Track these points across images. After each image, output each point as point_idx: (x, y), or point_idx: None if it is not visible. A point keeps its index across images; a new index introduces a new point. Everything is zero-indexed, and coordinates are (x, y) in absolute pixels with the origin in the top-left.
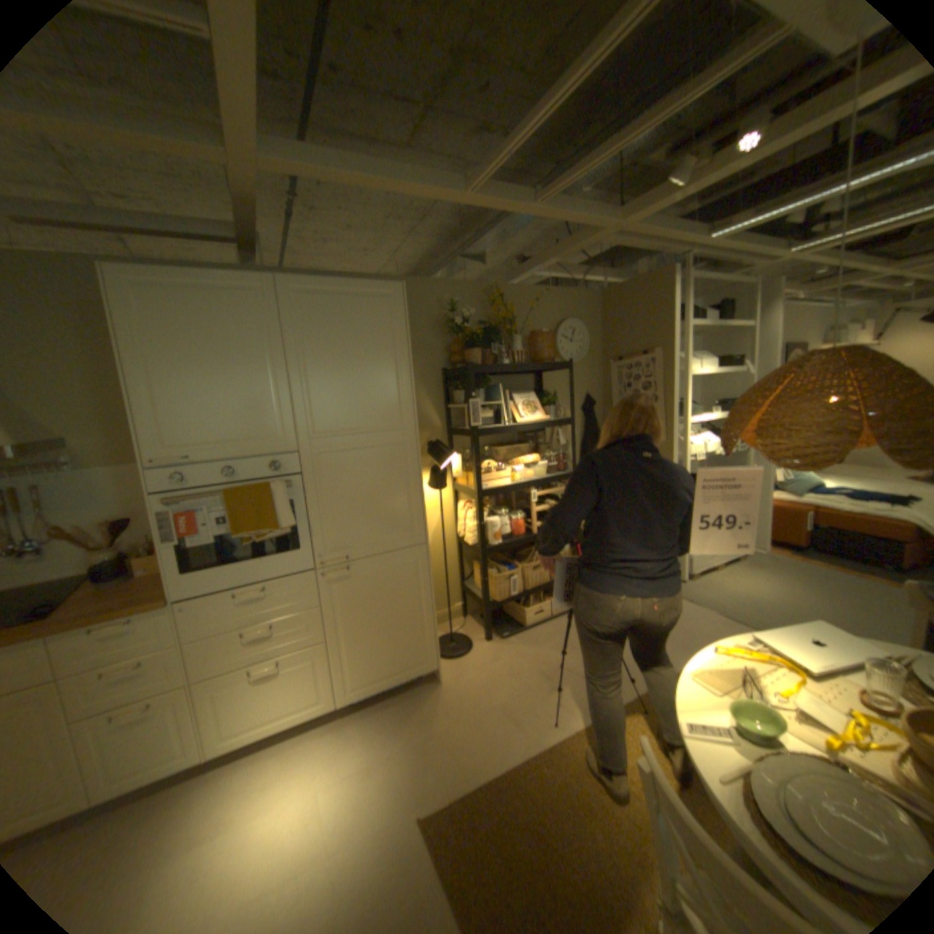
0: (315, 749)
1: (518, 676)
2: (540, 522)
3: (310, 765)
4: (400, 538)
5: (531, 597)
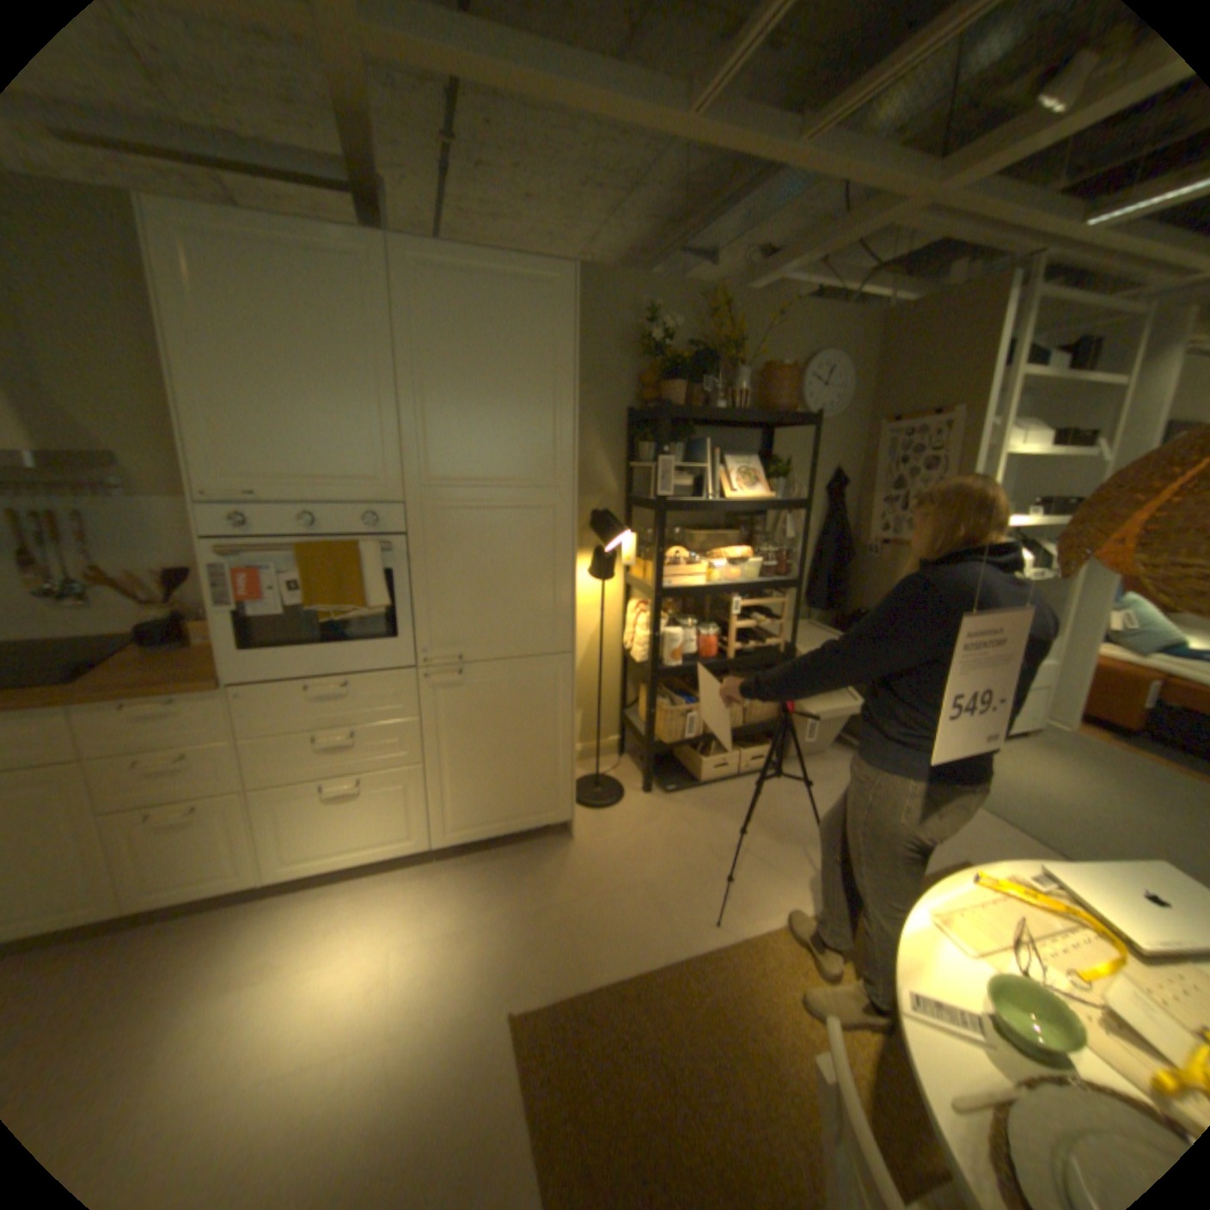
0: (398, 895)
1: (678, 847)
2: (740, 643)
3: (389, 915)
4: (537, 641)
5: (713, 743)
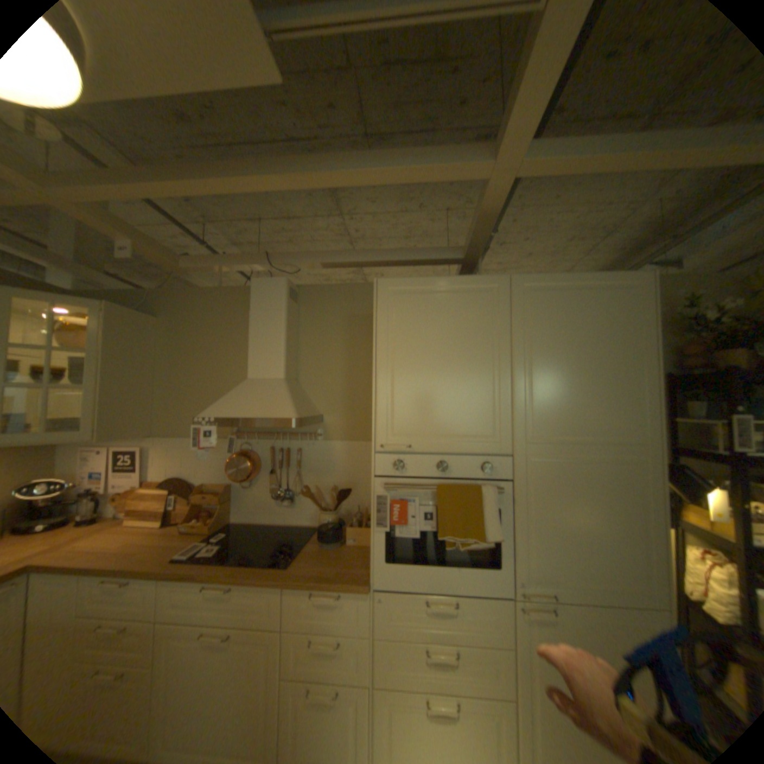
0: None
1: None
2: None
3: None
4: (632, 592)
5: None
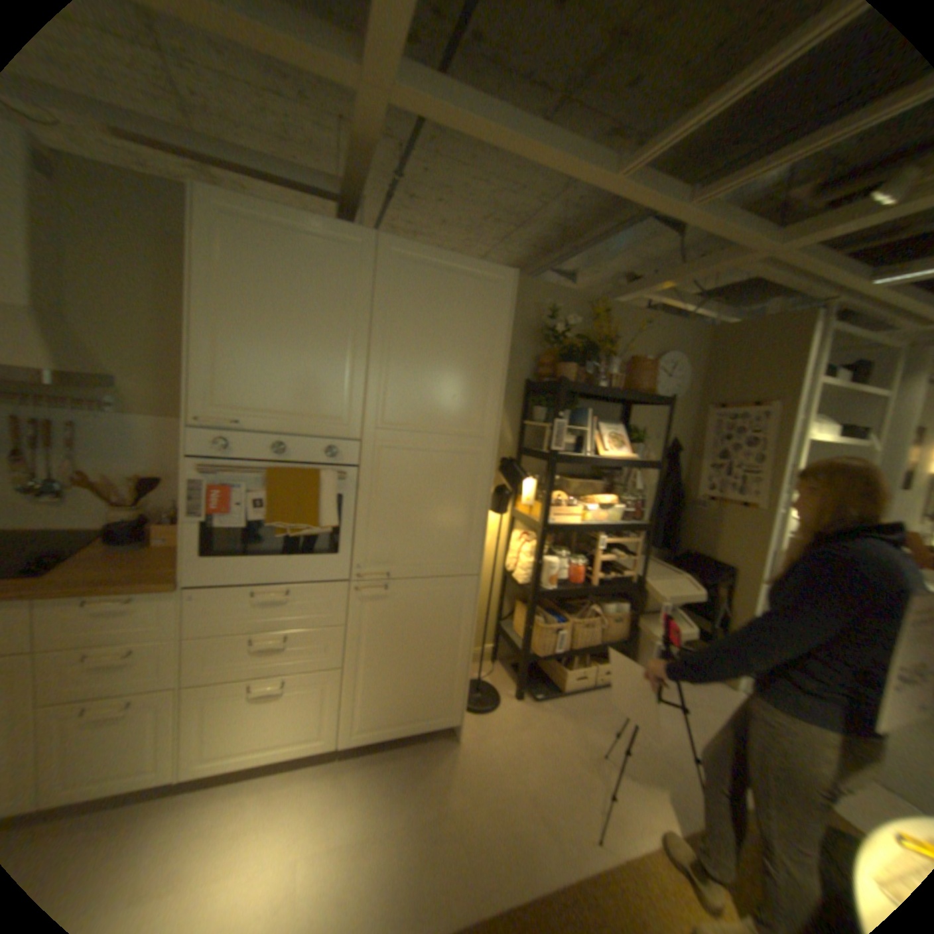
0: (304, 795)
1: (552, 756)
2: (603, 573)
3: (295, 817)
4: (451, 563)
5: (576, 657)
